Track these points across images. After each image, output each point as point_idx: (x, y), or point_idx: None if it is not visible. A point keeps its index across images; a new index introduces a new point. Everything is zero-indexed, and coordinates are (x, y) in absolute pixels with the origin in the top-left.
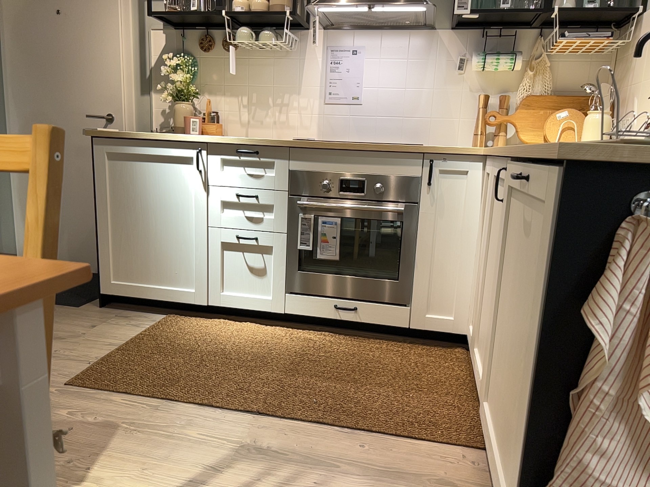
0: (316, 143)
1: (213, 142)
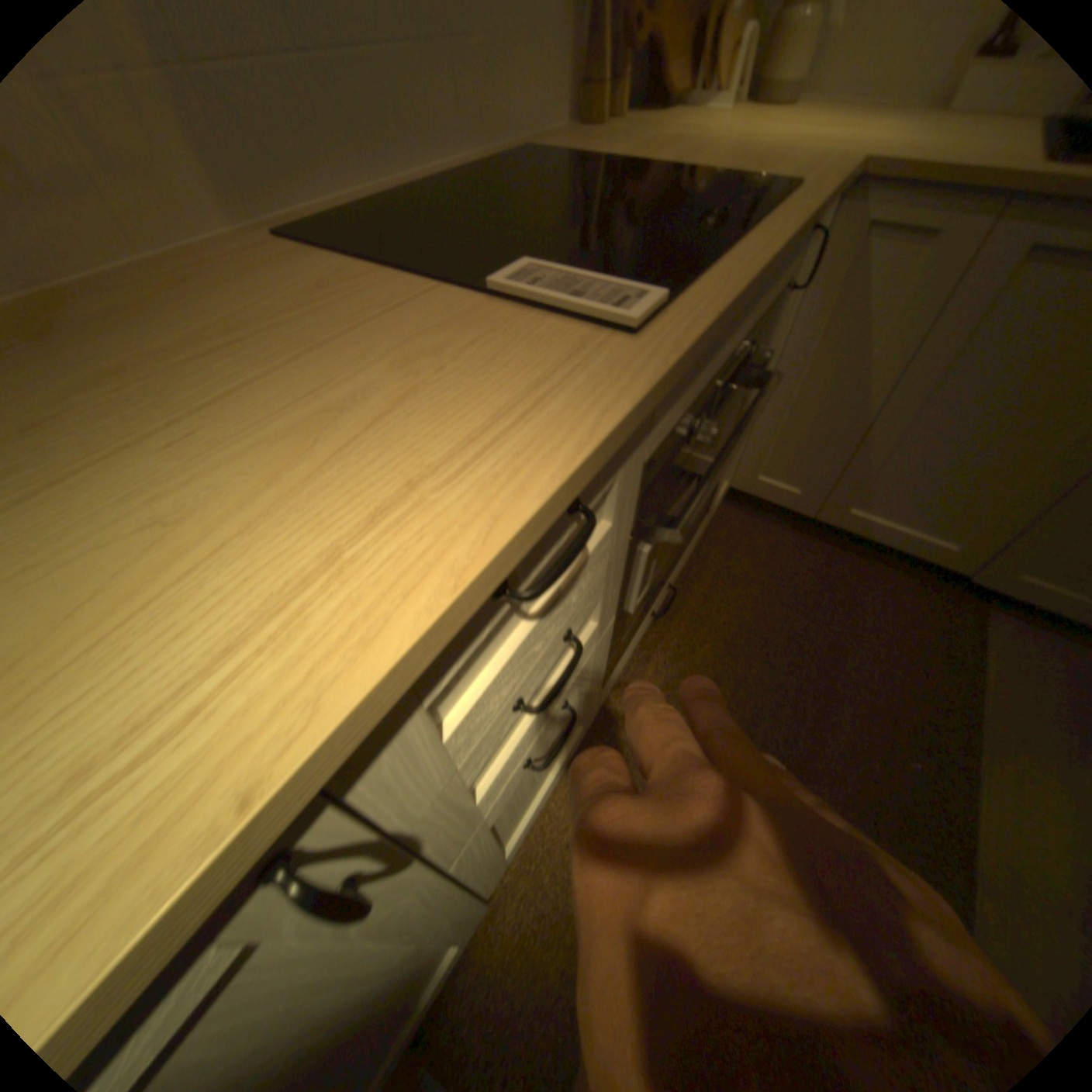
0: (723, 309)
1: (357, 739)
